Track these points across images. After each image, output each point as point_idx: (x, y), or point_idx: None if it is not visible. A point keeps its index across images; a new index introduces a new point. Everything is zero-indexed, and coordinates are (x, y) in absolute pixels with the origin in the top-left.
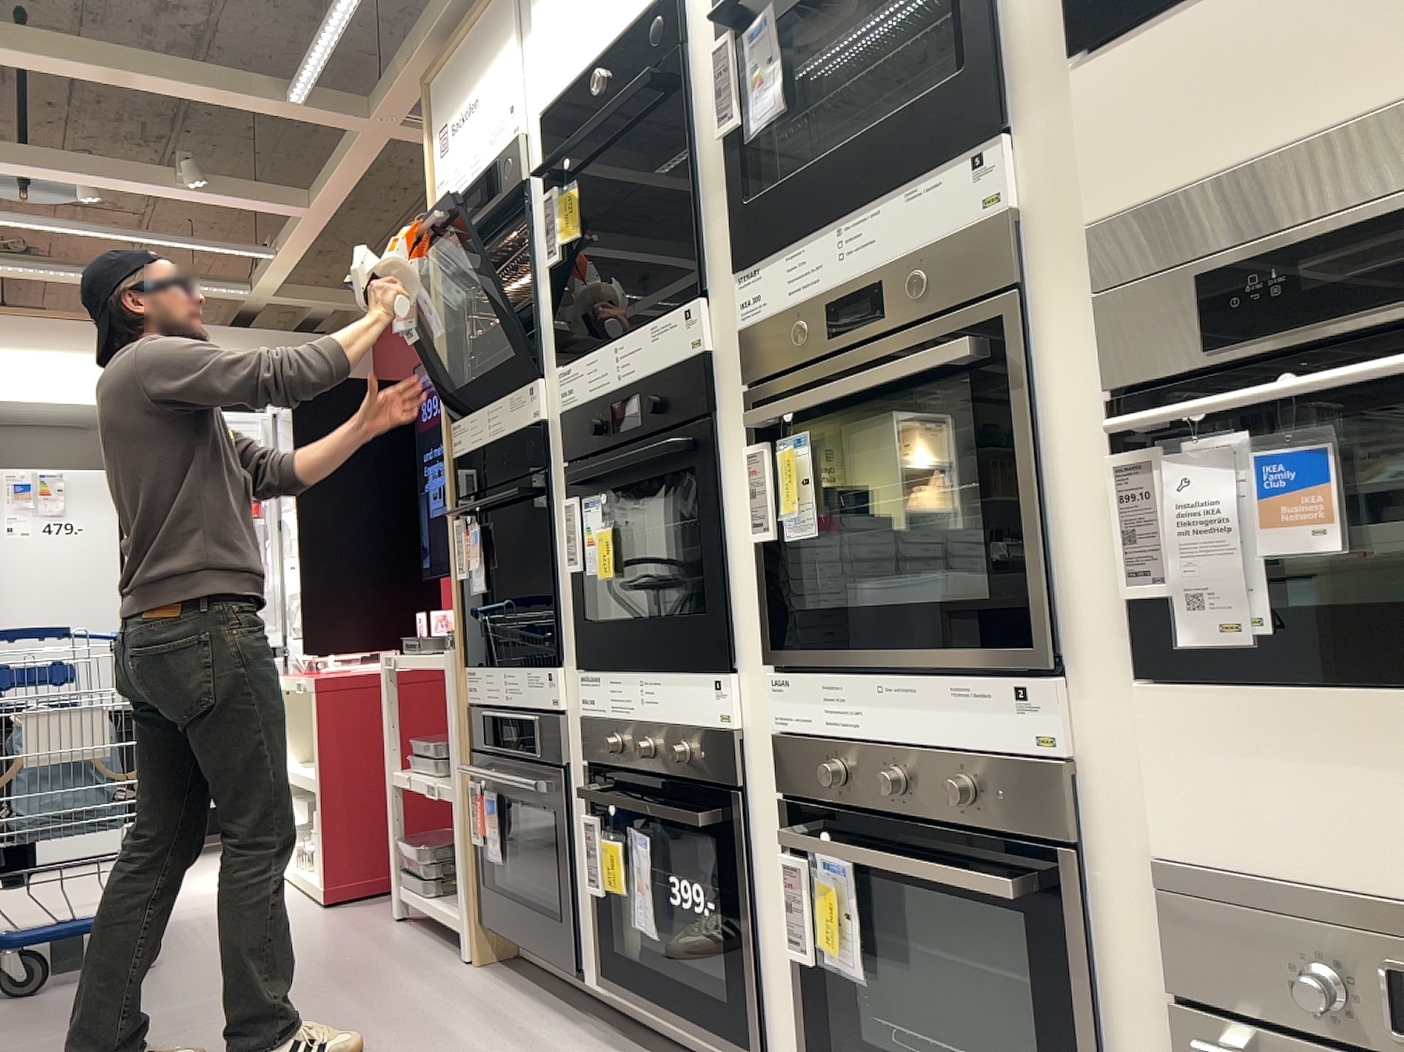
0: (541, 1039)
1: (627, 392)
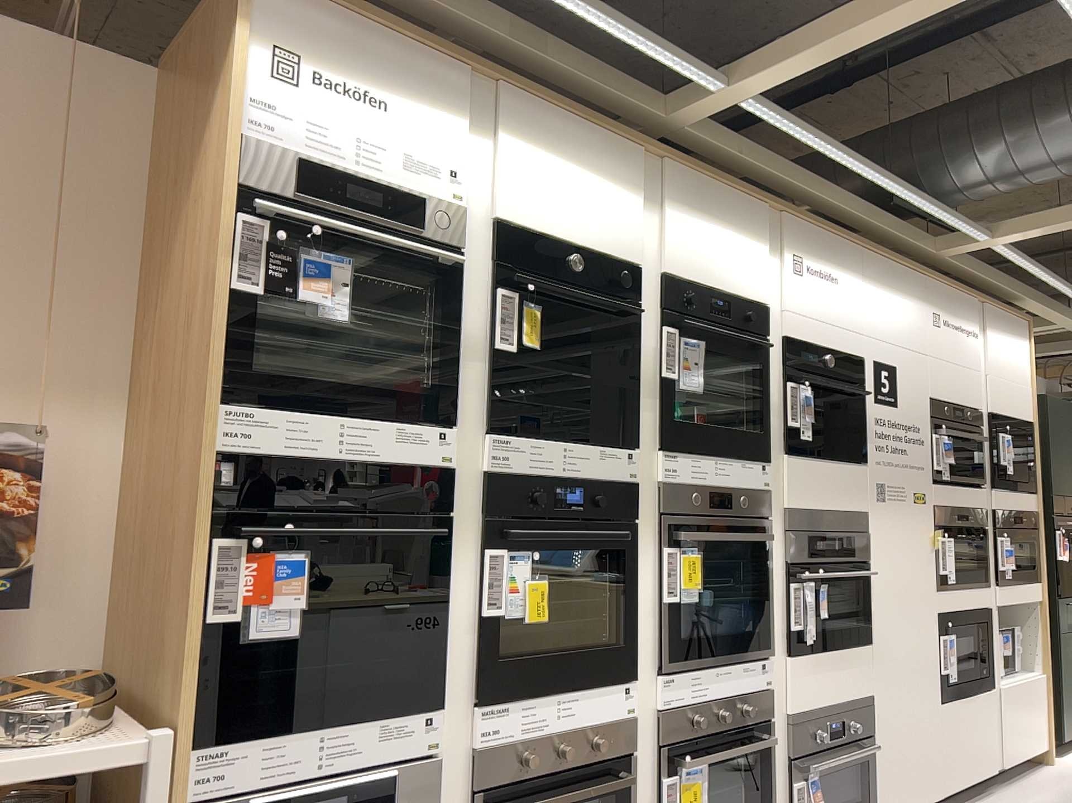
0: None
1: (573, 482)
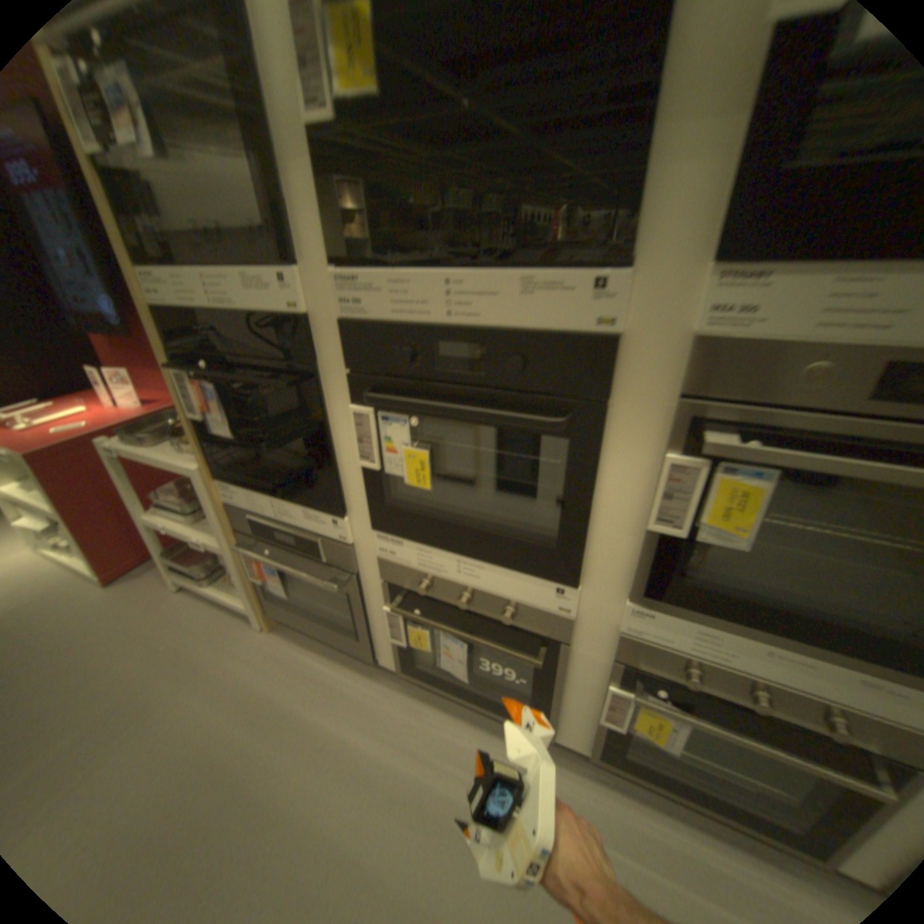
0: (361, 702)
1: (468, 334)
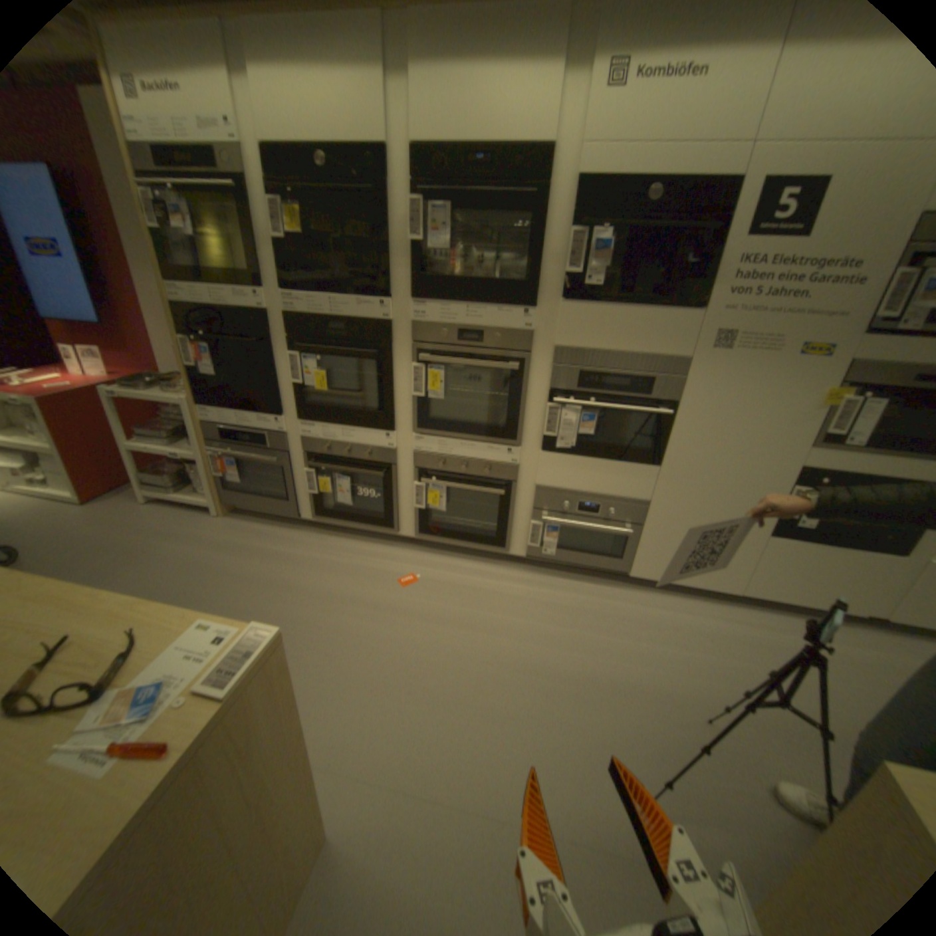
0: (290, 540)
1: (338, 322)
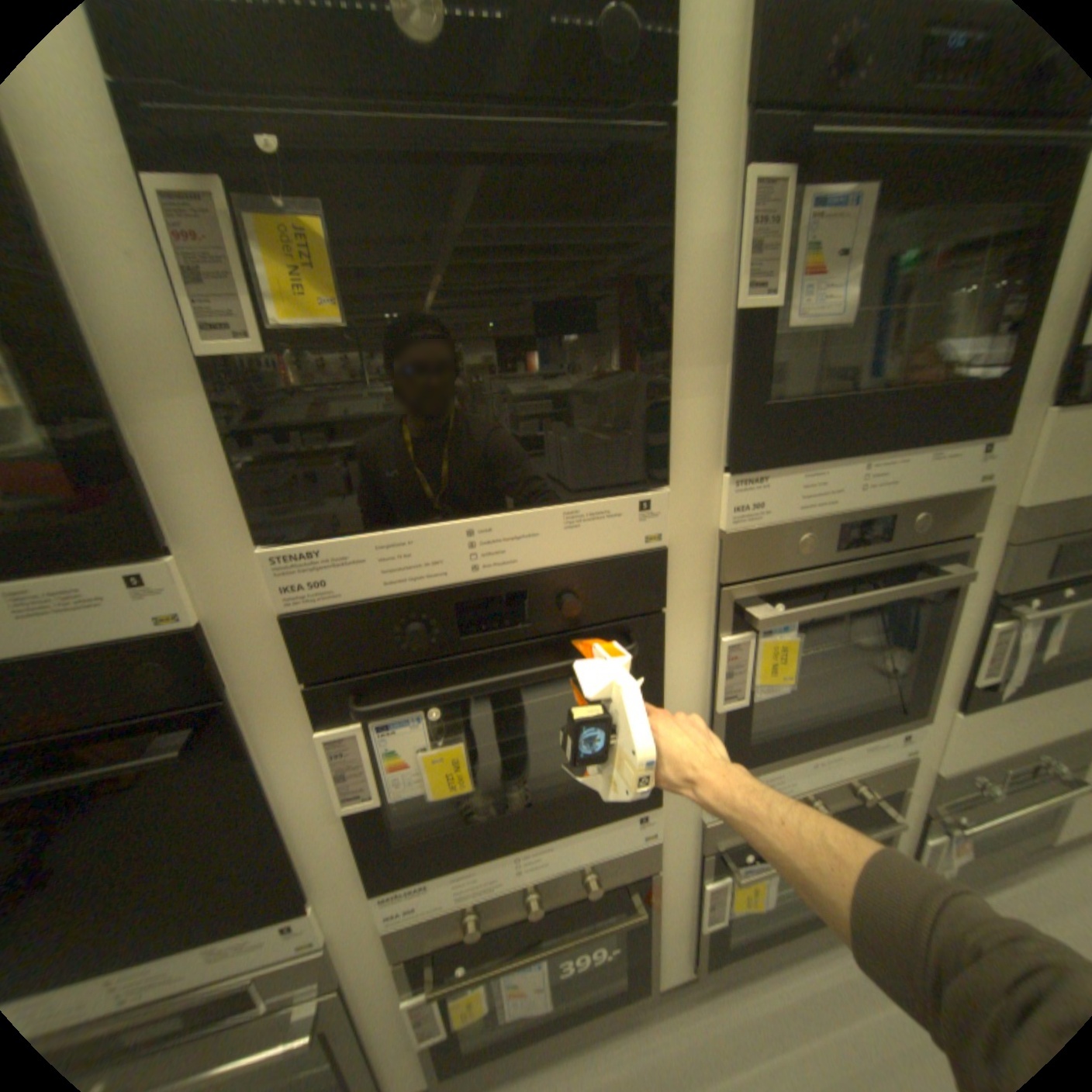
0: None
1: (503, 587)
